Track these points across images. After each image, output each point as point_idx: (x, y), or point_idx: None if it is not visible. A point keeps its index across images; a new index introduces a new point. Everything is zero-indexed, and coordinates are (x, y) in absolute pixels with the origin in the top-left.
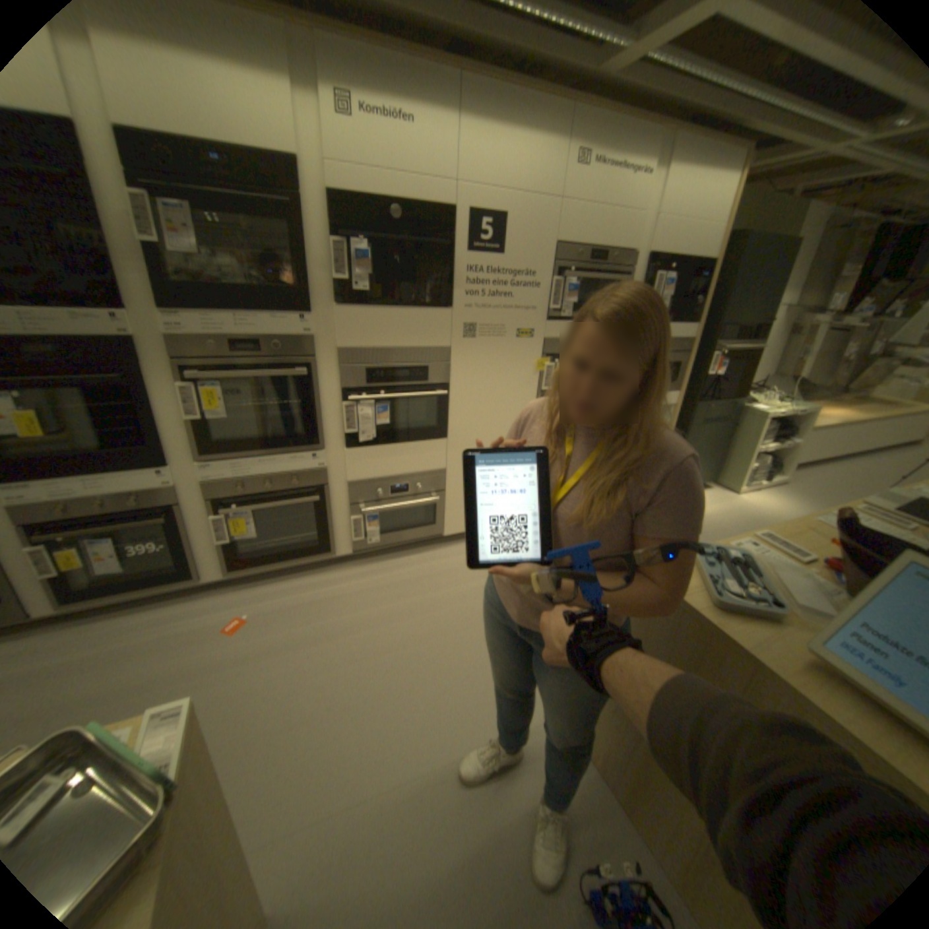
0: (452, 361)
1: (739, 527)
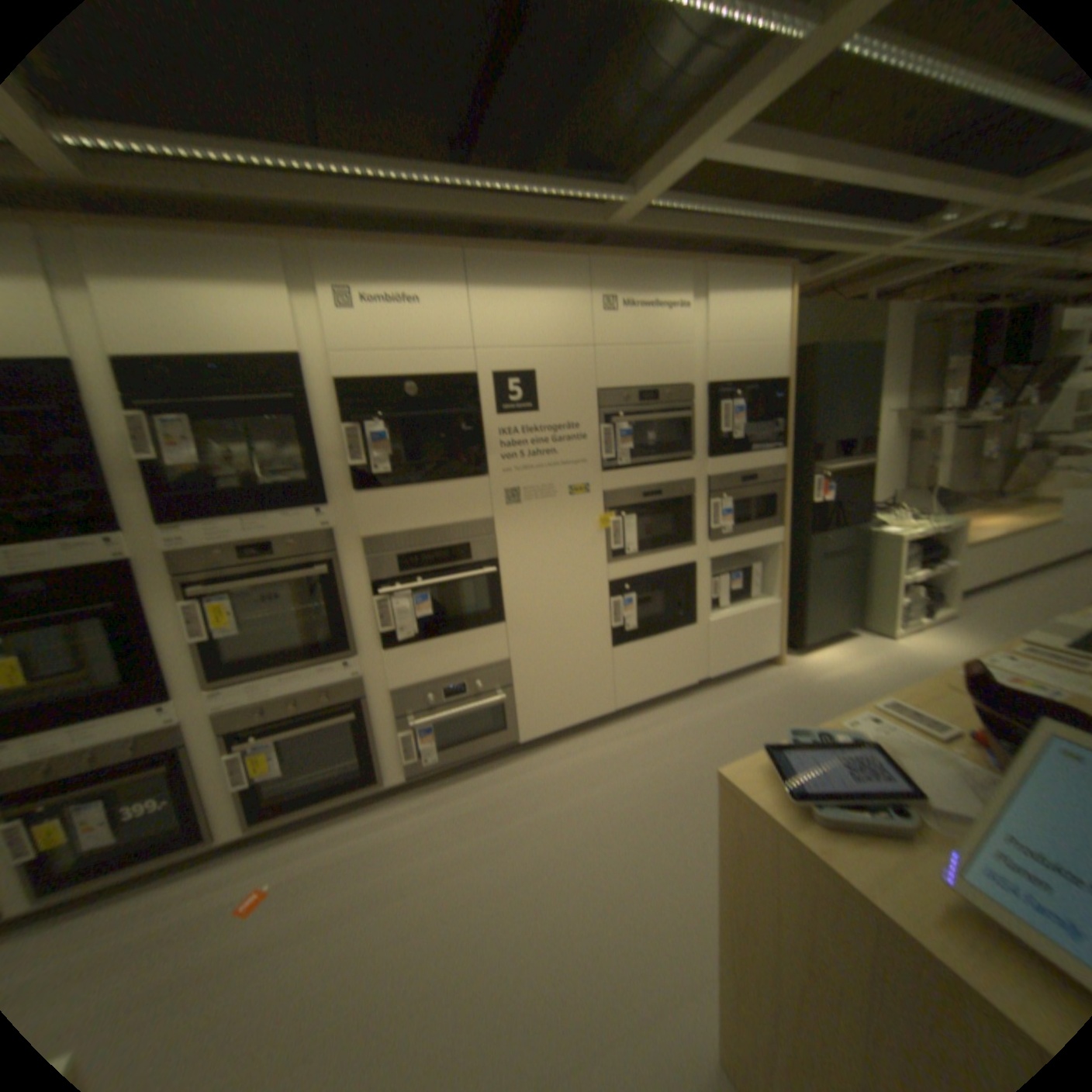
0: (497, 532)
1: (901, 683)
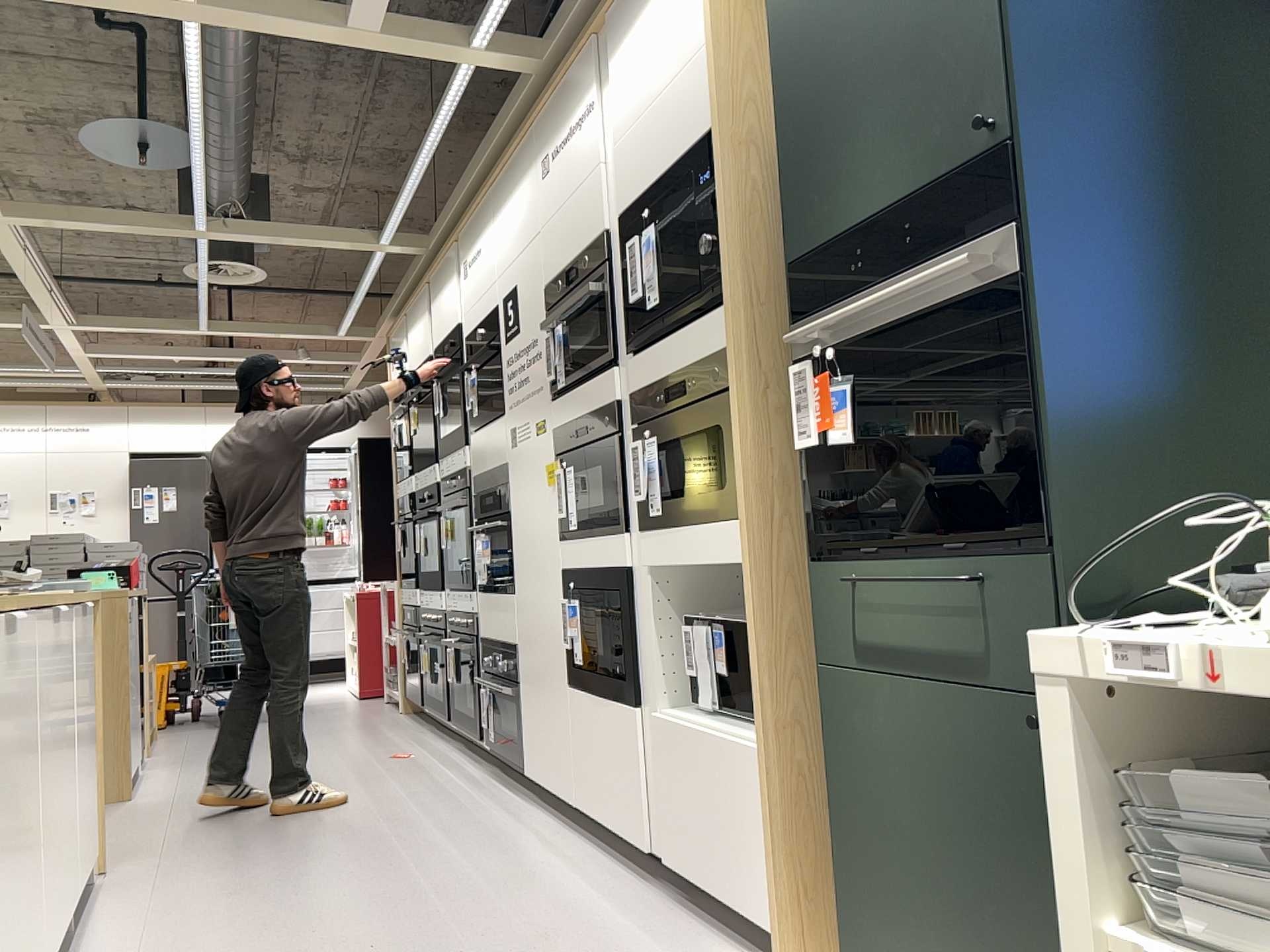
0: (508, 481)
1: None
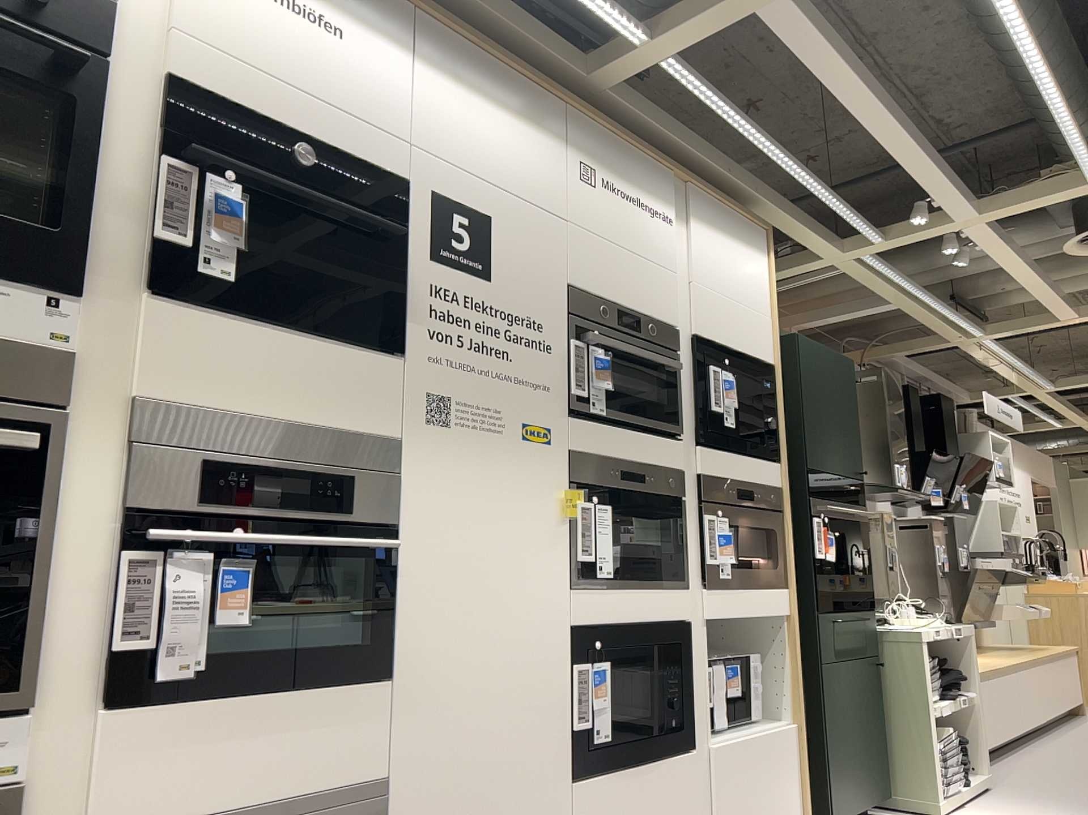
0: (406, 473)
1: None
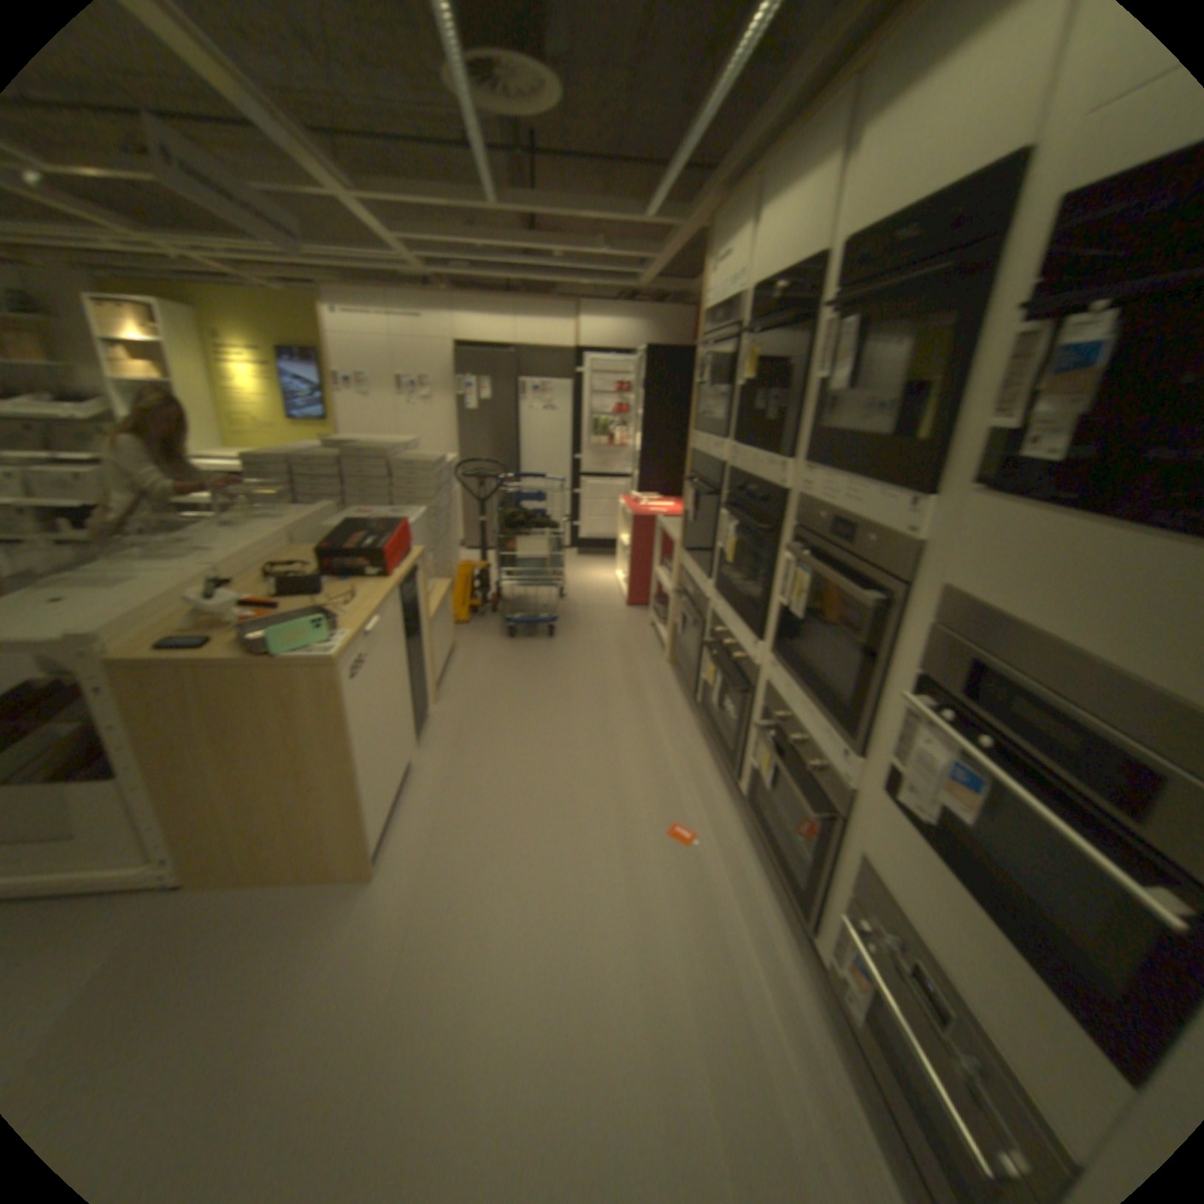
0: None
1: None
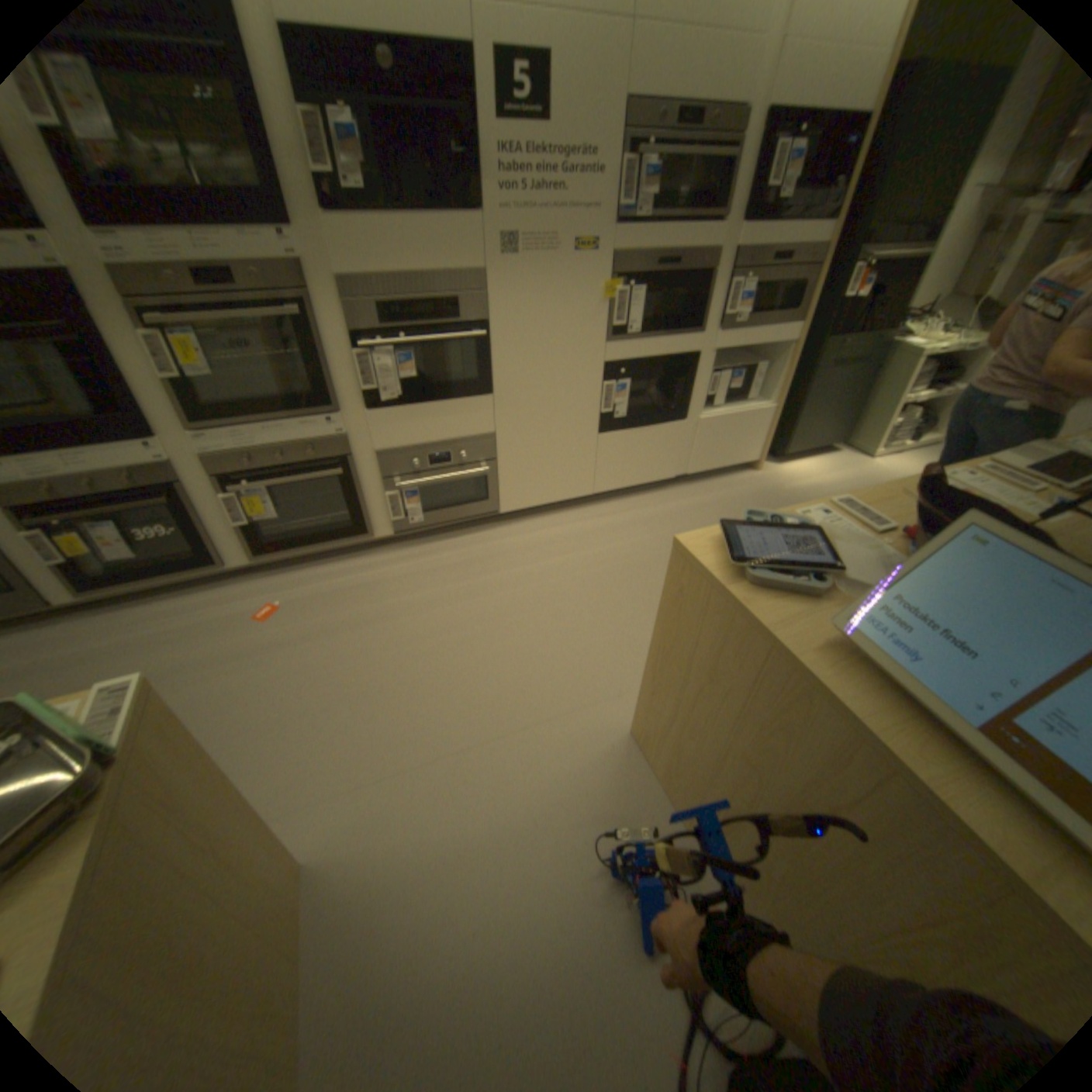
0: (490, 289)
1: None
